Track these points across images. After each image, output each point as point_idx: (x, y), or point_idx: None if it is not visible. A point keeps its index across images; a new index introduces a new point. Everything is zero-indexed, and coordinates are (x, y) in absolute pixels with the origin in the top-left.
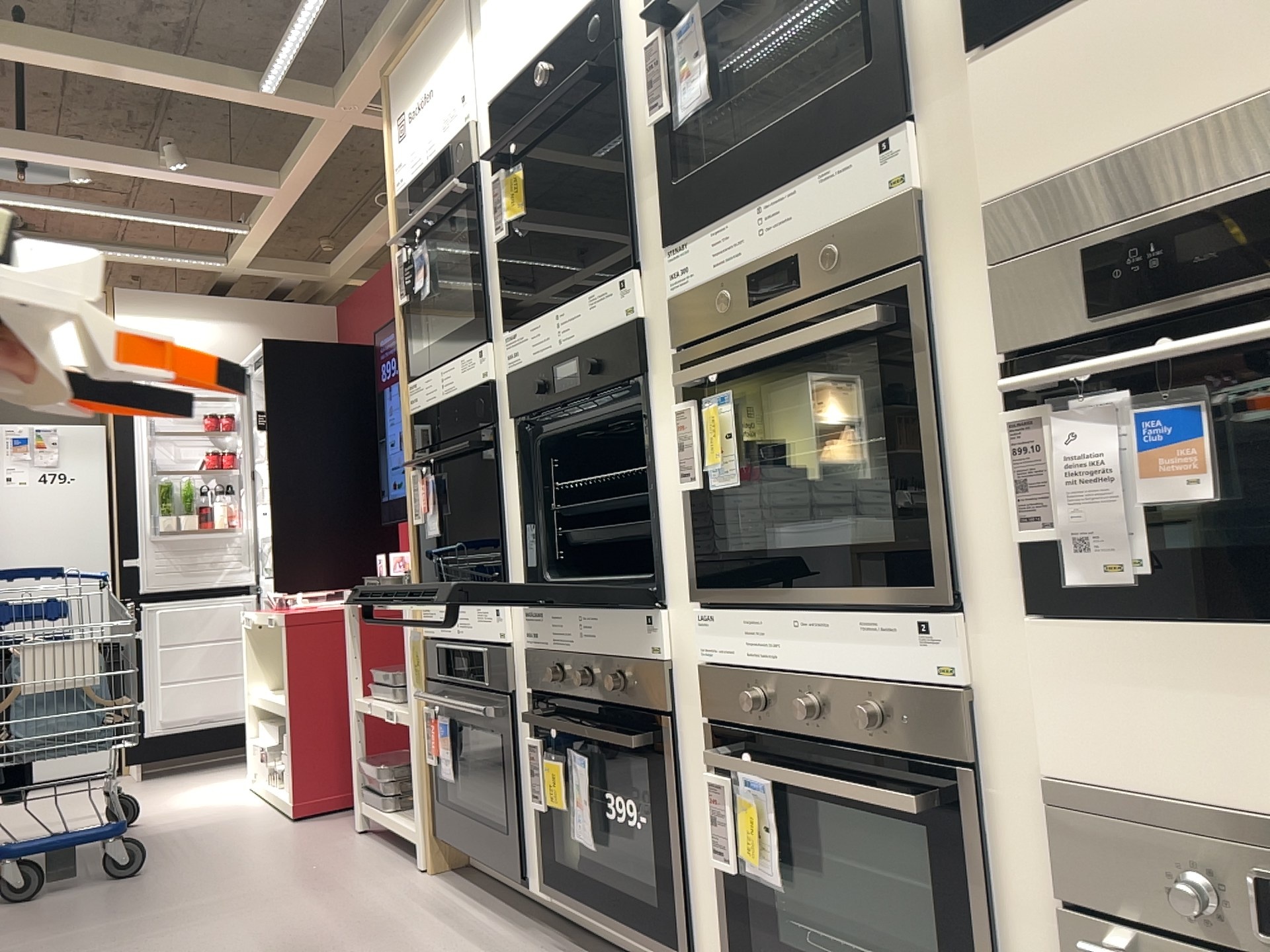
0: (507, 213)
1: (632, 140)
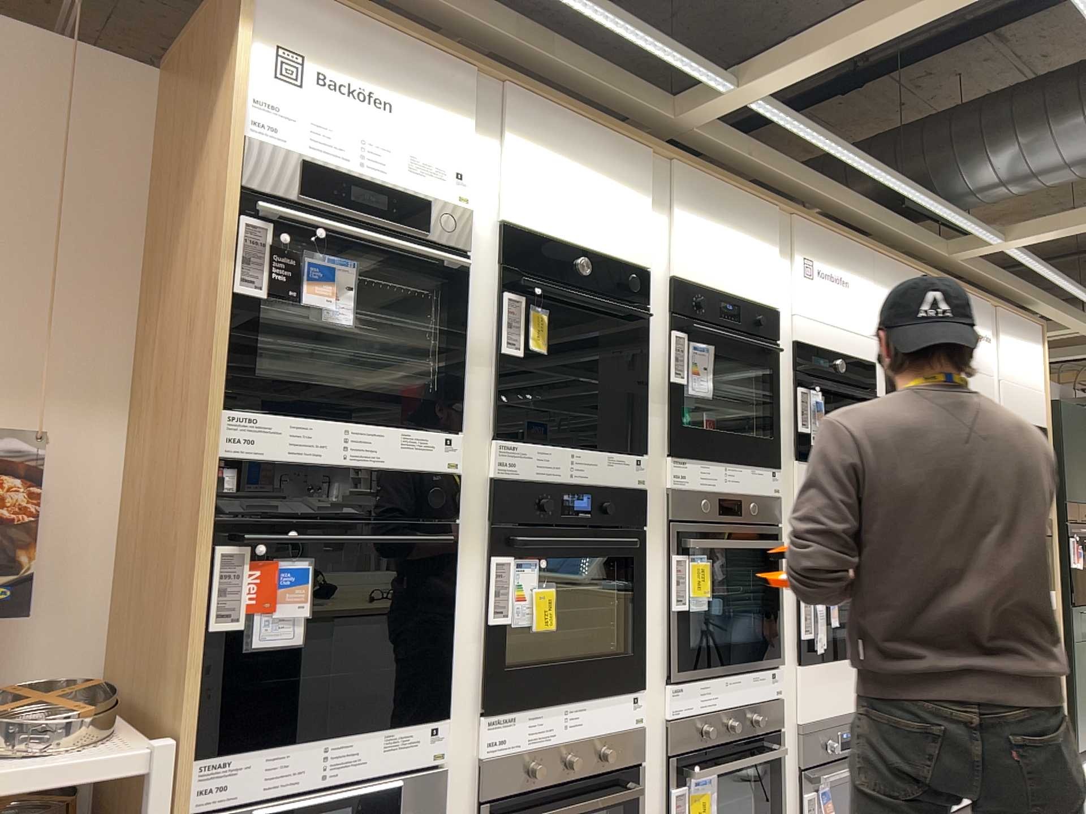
0: (539, 347)
1: (643, 375)
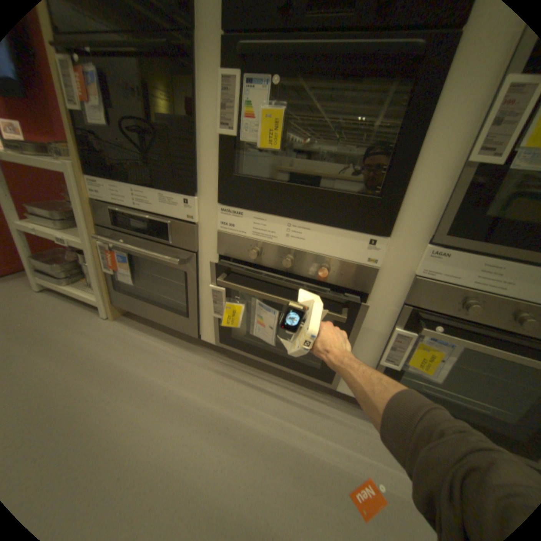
0: None
1: None
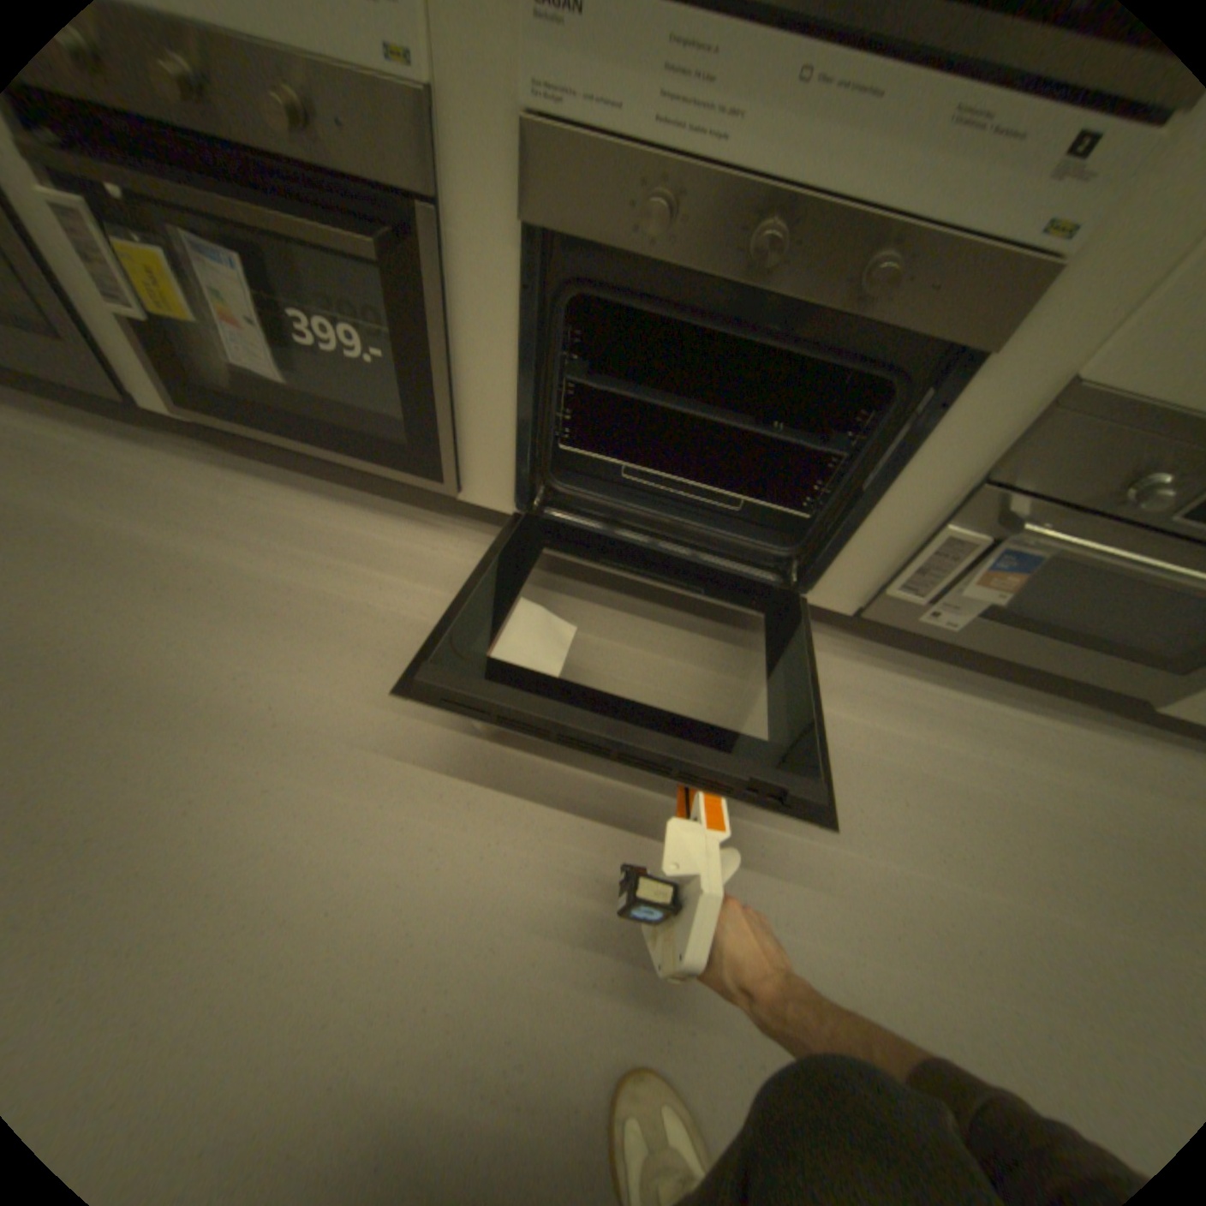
0: None
1: None
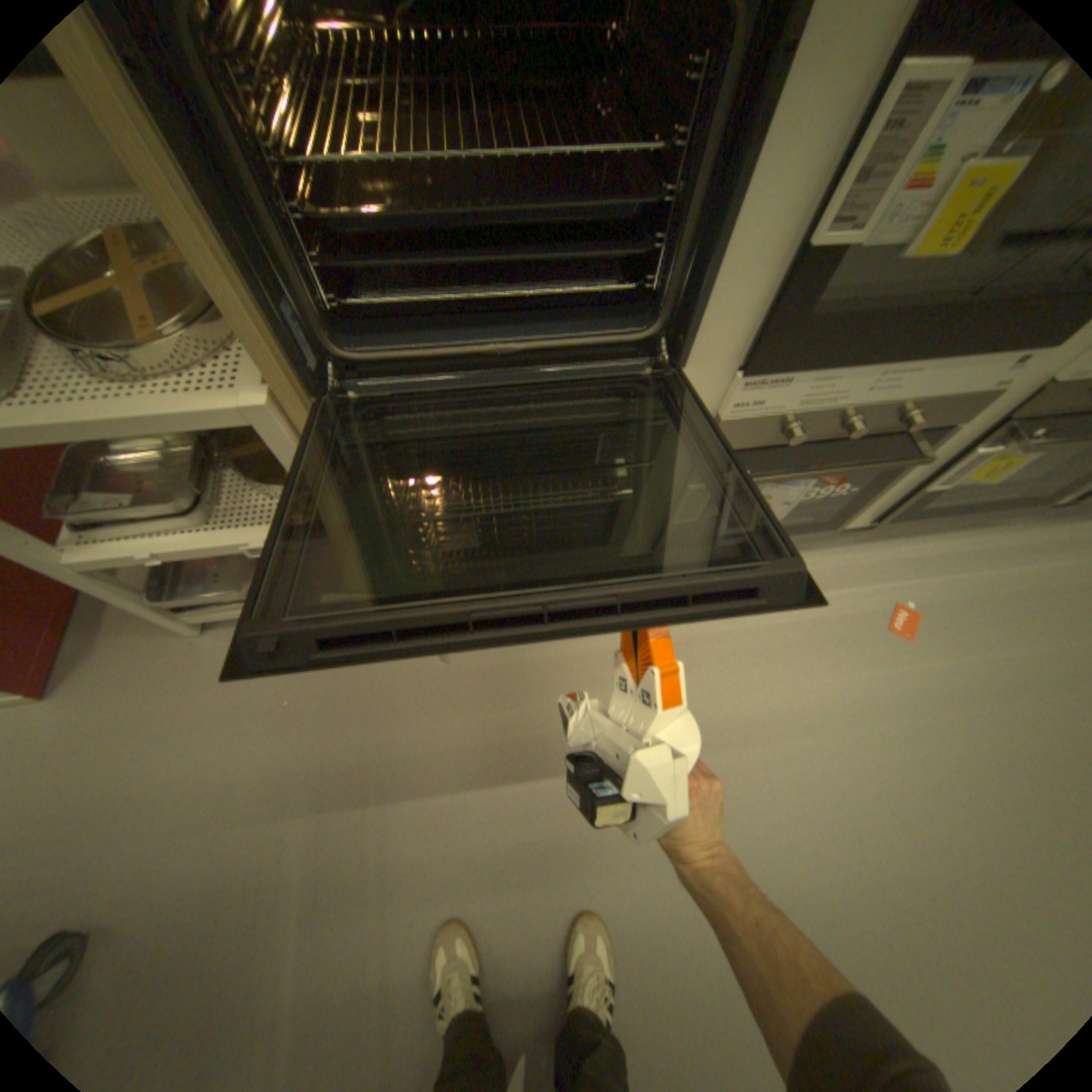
0: None
1: None
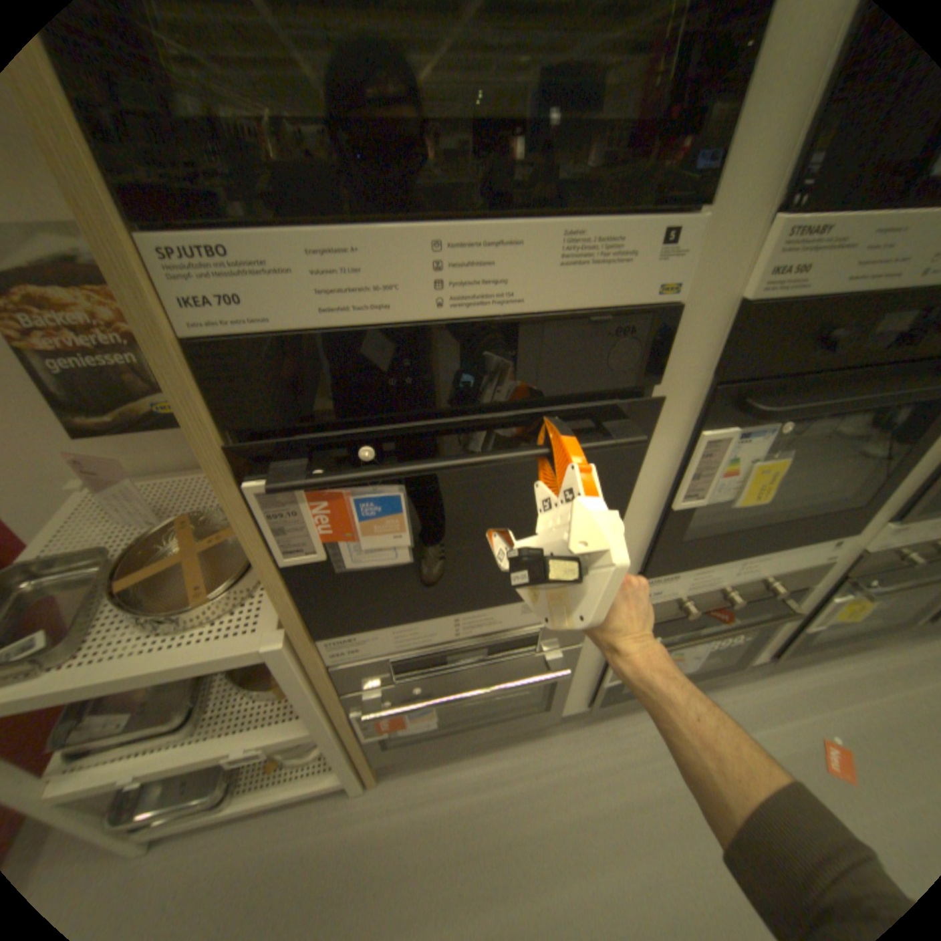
0: None
1: None
